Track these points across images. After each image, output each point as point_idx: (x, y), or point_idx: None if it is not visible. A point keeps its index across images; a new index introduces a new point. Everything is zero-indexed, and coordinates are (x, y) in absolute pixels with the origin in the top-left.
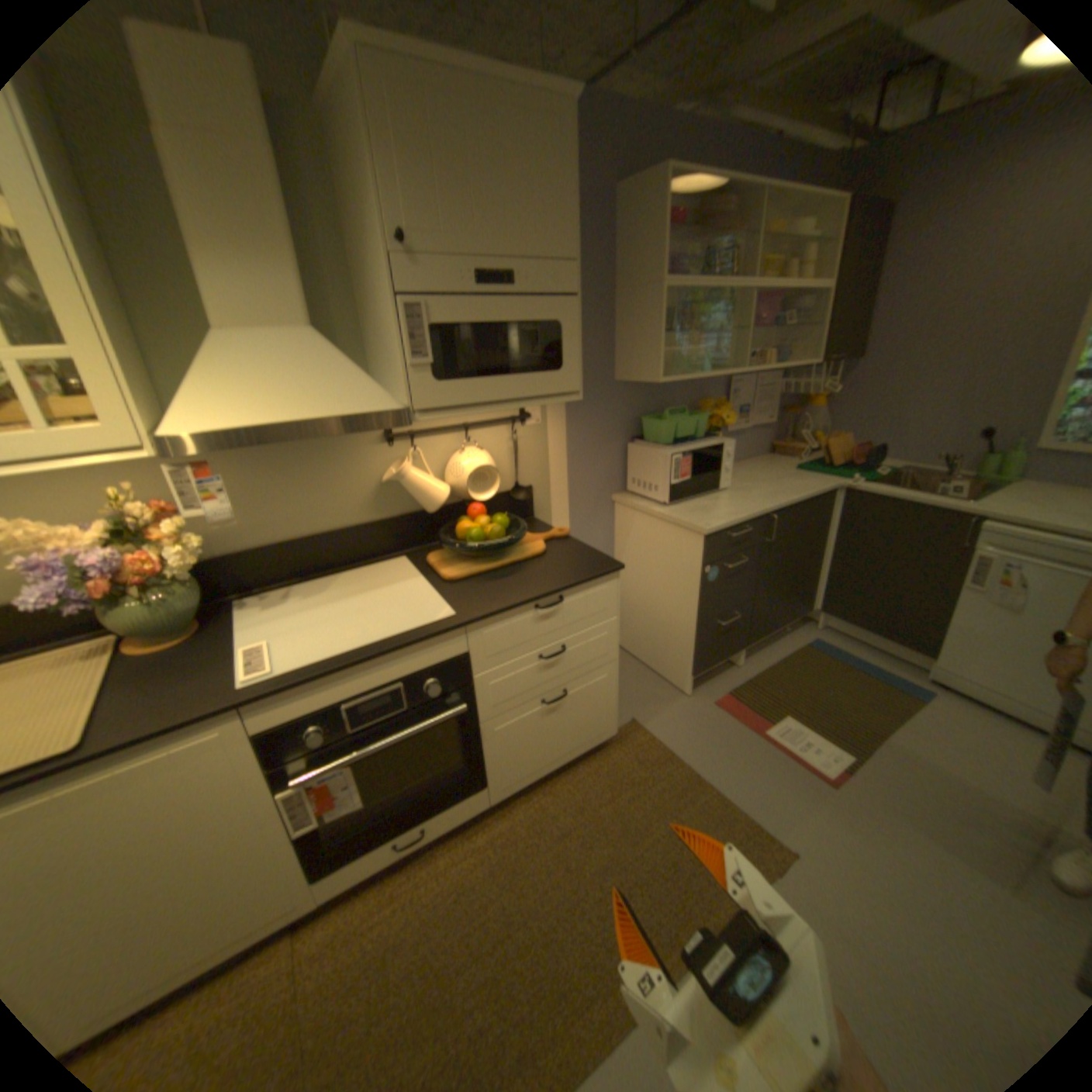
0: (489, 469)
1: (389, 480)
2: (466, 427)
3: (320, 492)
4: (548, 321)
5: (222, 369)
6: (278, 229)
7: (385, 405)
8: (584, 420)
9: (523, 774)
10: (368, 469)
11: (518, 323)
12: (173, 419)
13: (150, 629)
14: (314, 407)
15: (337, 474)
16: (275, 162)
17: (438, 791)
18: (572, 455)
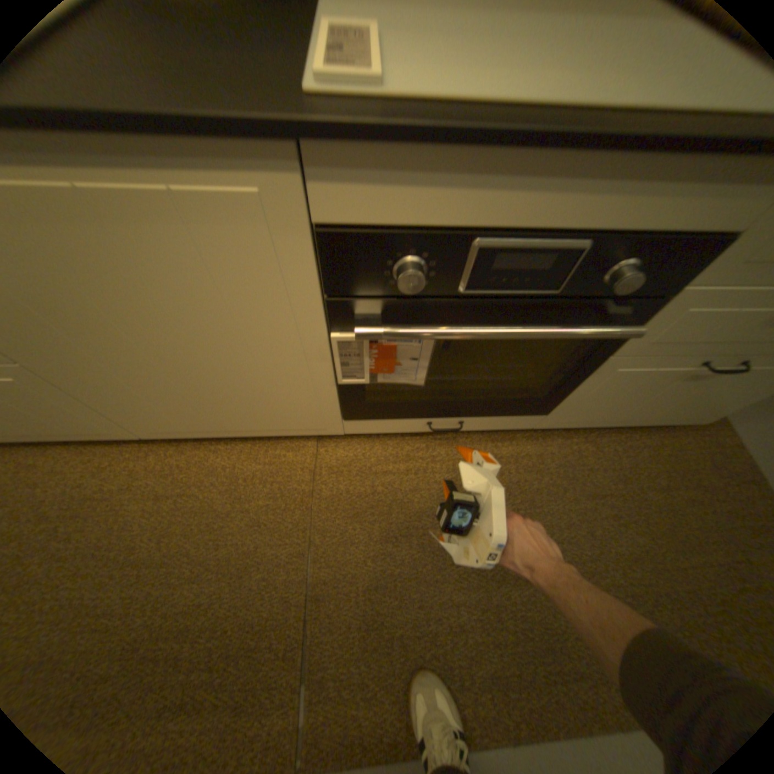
0: None
1: None
2: None
3: None
4: None
5: None
6: None
7: None
8: None
9: (590, 418)
10: None
11: None
12: None
13: None
14: None
15: None
16: None
17: (502, 399)
18: None
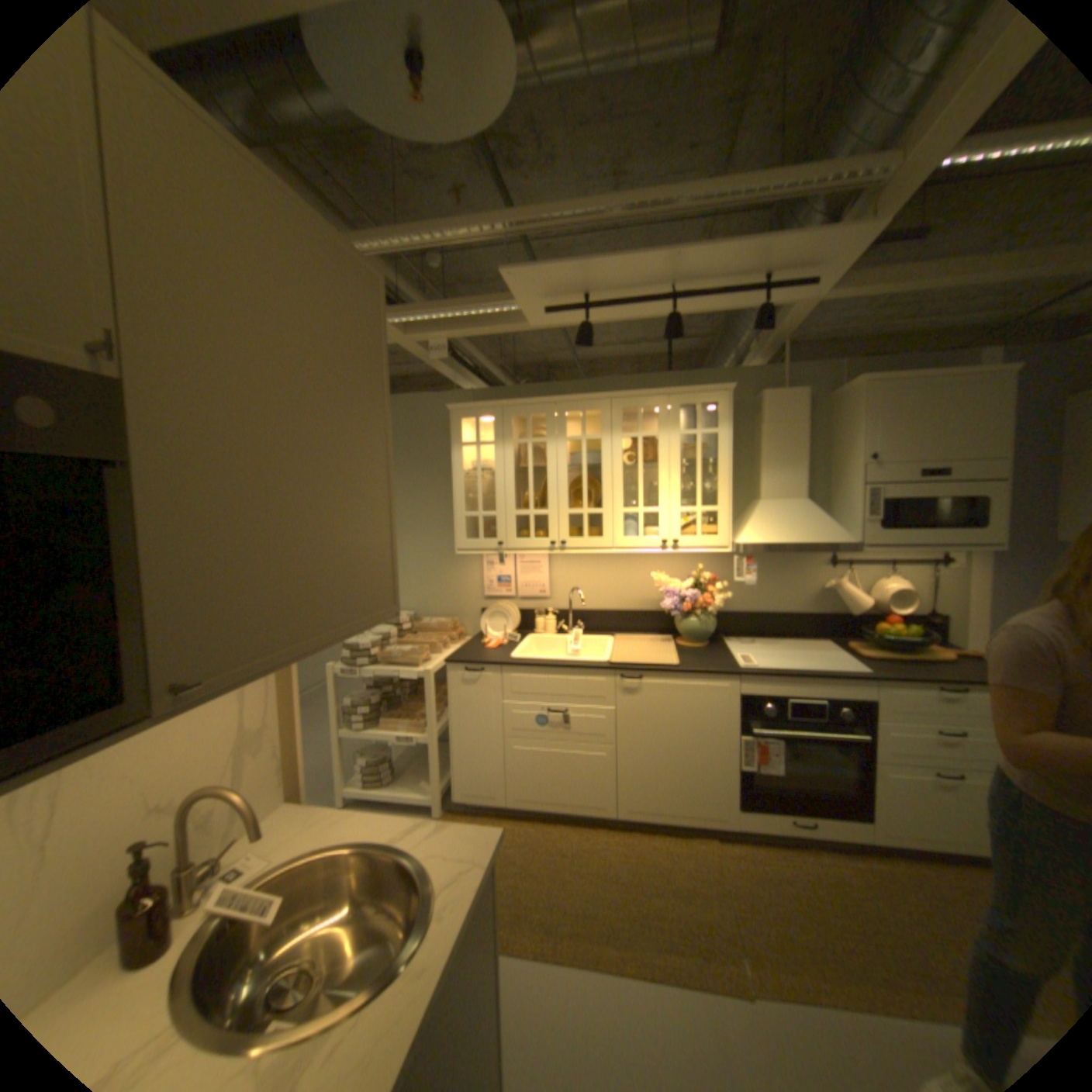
0: (911, 593)
1: (828, 589)
2: (894, 562)
3: (783, 587)
4: (979, 496)
5: (765, 517)
6: (804, 455)
7: (848, 540)
8: (1016, 571)
9: (910, 834)
10: (816, 579)
11: (952, 497)
12: (744, 537)
13: (694, 635)
14: (808, 537)
15: (796, 579)
16: (810, 427)
17: (835, 801)
18: (999, 598)
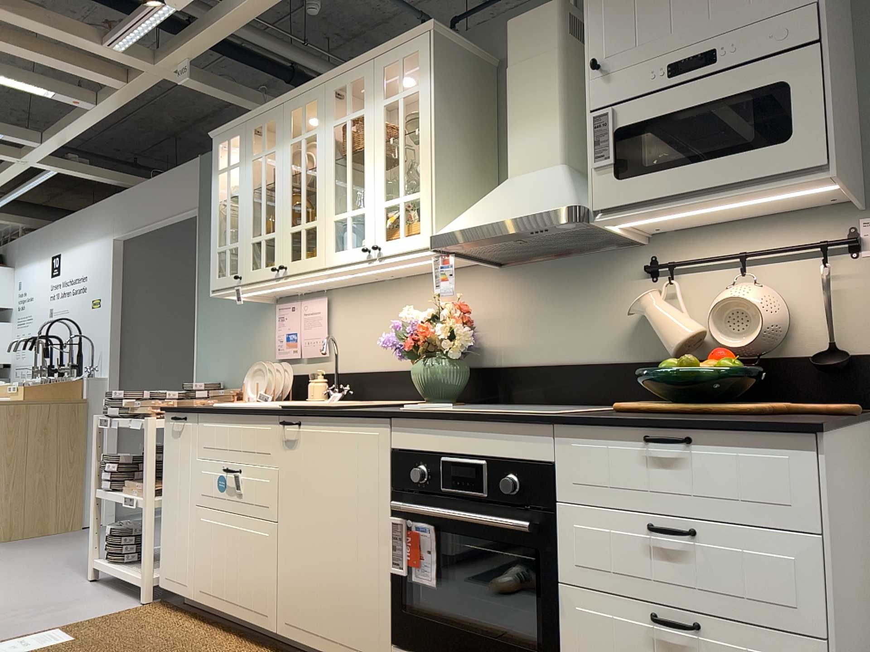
0: (749, 303)
1: (647, 317)
2: (744, 257)
3: (581, 321)
4: (766, 86)
5: (488, 198)
6: (553, 99)
7: (561, 204)
8: None
9: None
10: (627, 303)
11: (721, 100)
12: (444, 226)
13: (426, 388)
14: (514, 211)
15: (599, 305)
16: (562, 57)
17: (504, 644)
18: None
